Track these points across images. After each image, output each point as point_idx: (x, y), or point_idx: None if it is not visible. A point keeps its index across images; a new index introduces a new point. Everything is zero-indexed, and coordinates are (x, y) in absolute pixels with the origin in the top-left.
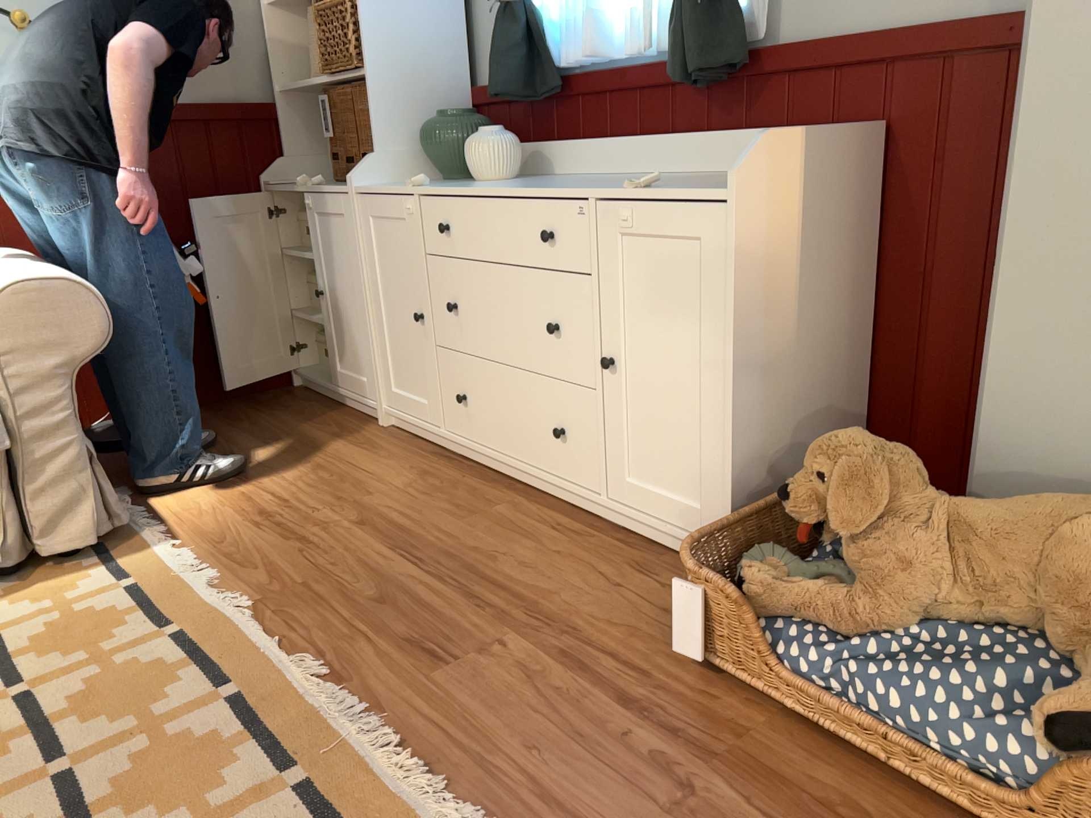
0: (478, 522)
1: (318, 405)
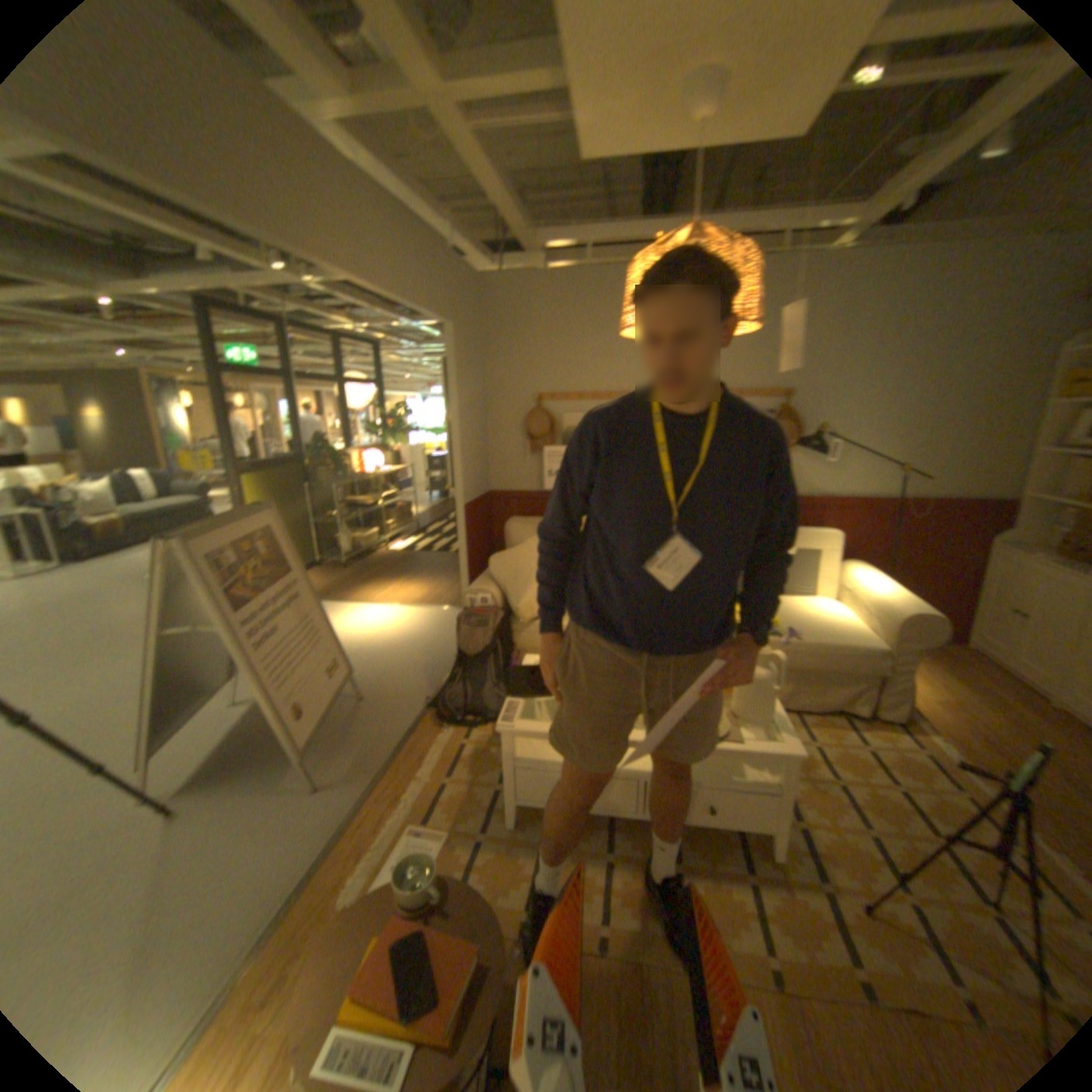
0: None
1: (993, 669)
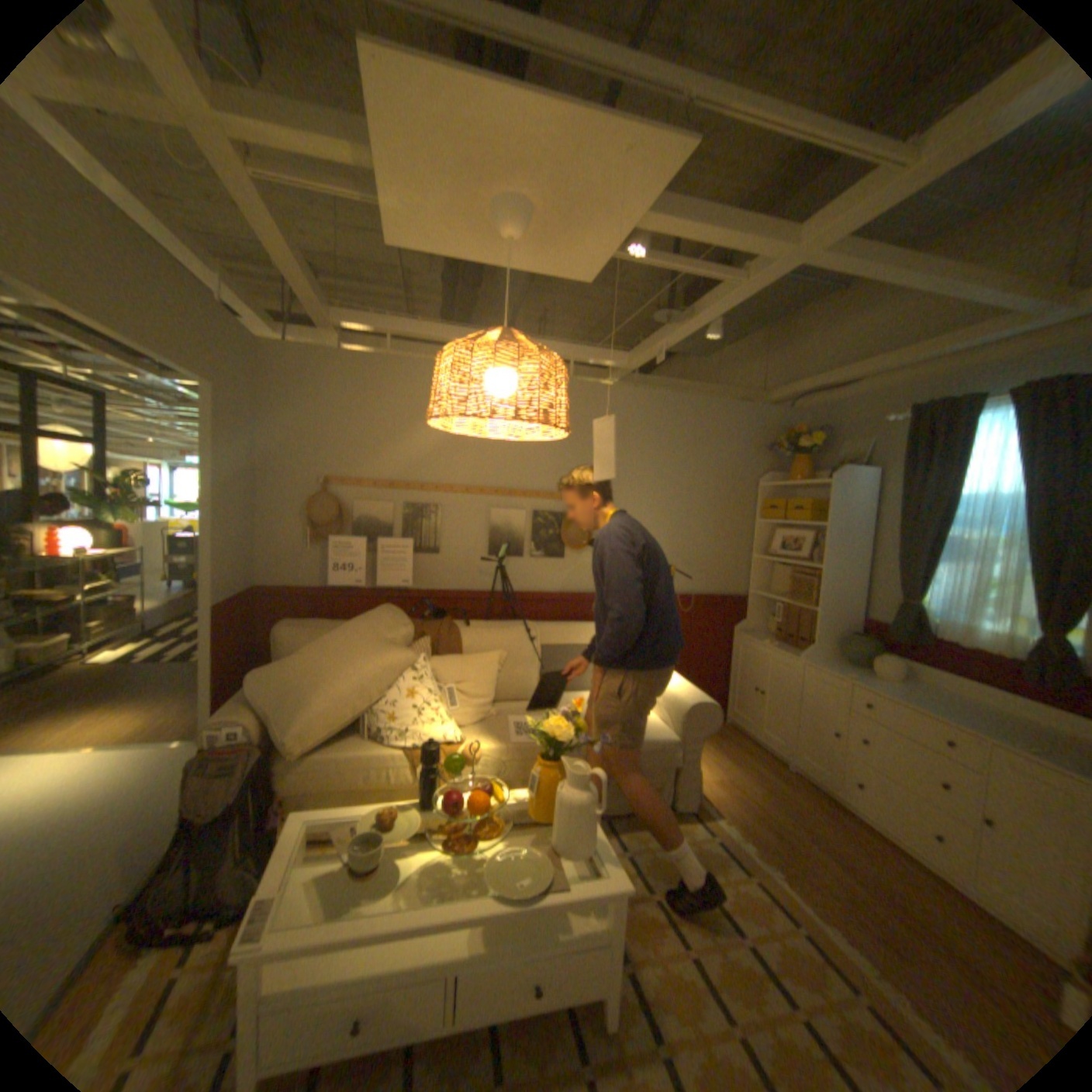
0: (884, 868)
1: (746, 742)
